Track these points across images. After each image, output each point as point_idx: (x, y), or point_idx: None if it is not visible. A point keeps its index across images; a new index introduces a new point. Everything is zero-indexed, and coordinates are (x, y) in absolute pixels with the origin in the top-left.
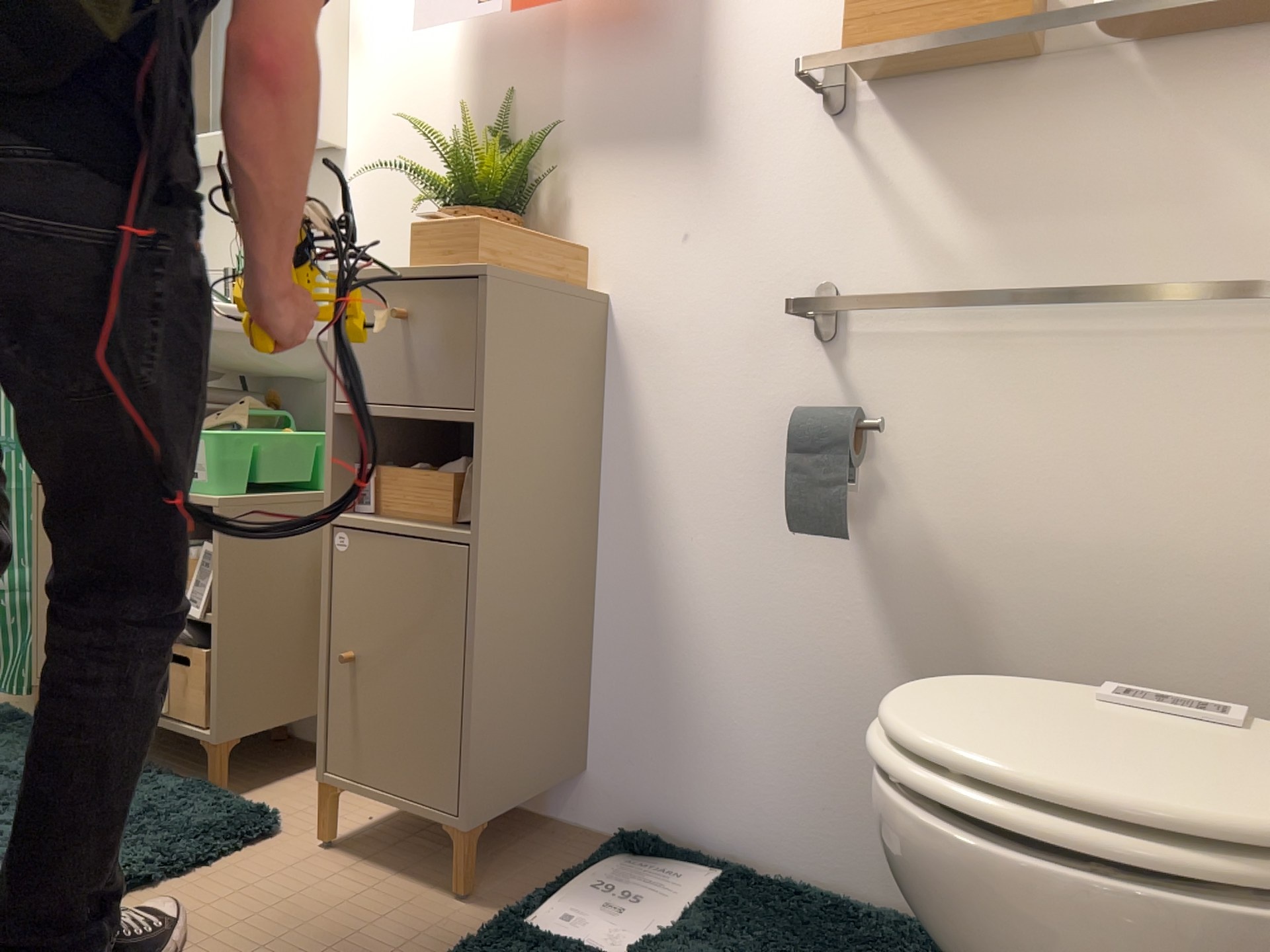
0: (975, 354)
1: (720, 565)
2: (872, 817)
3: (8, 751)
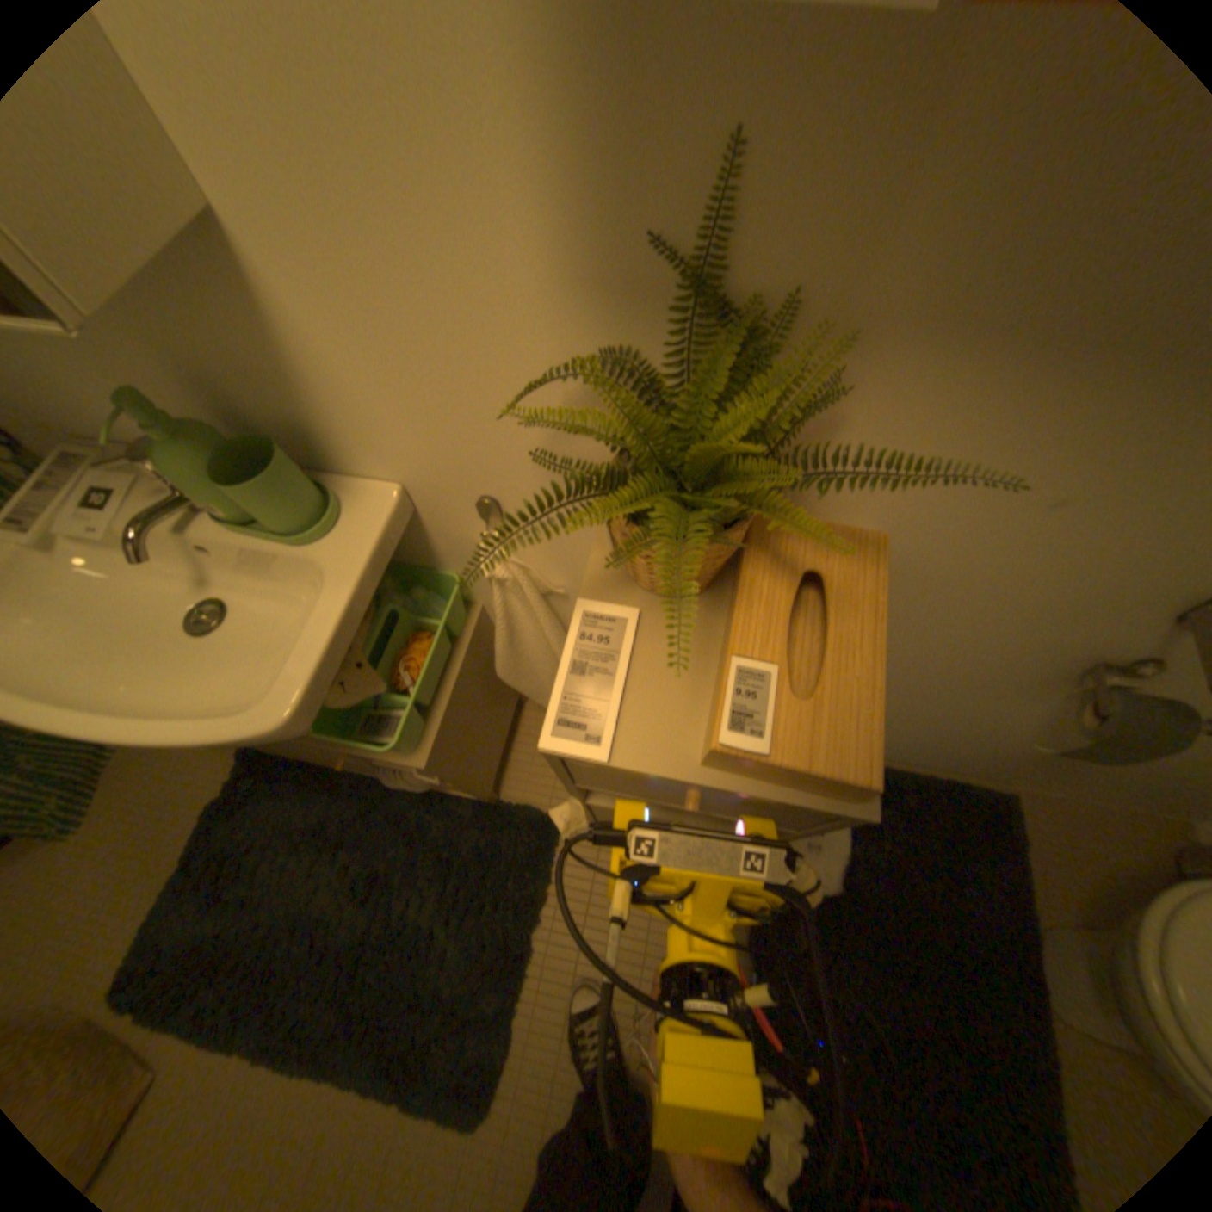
0: None
1: (909, 693)
2: (960, 762)
3: (310, 829)
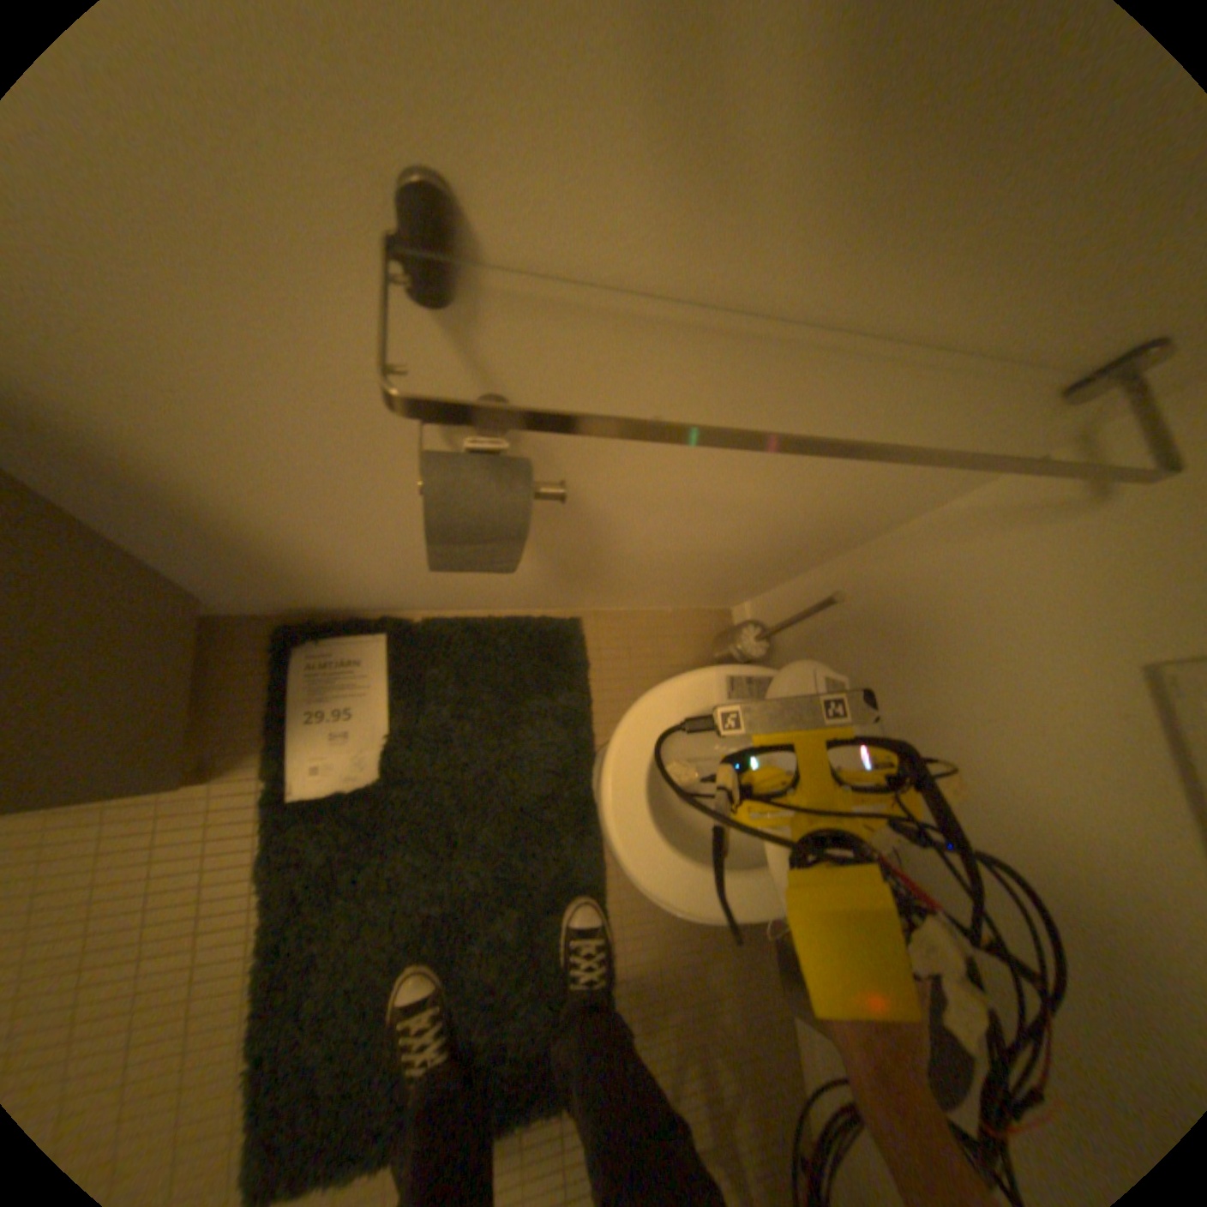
0: (713, 357)
1: (303, 512)
2: (498, 594)
3: None
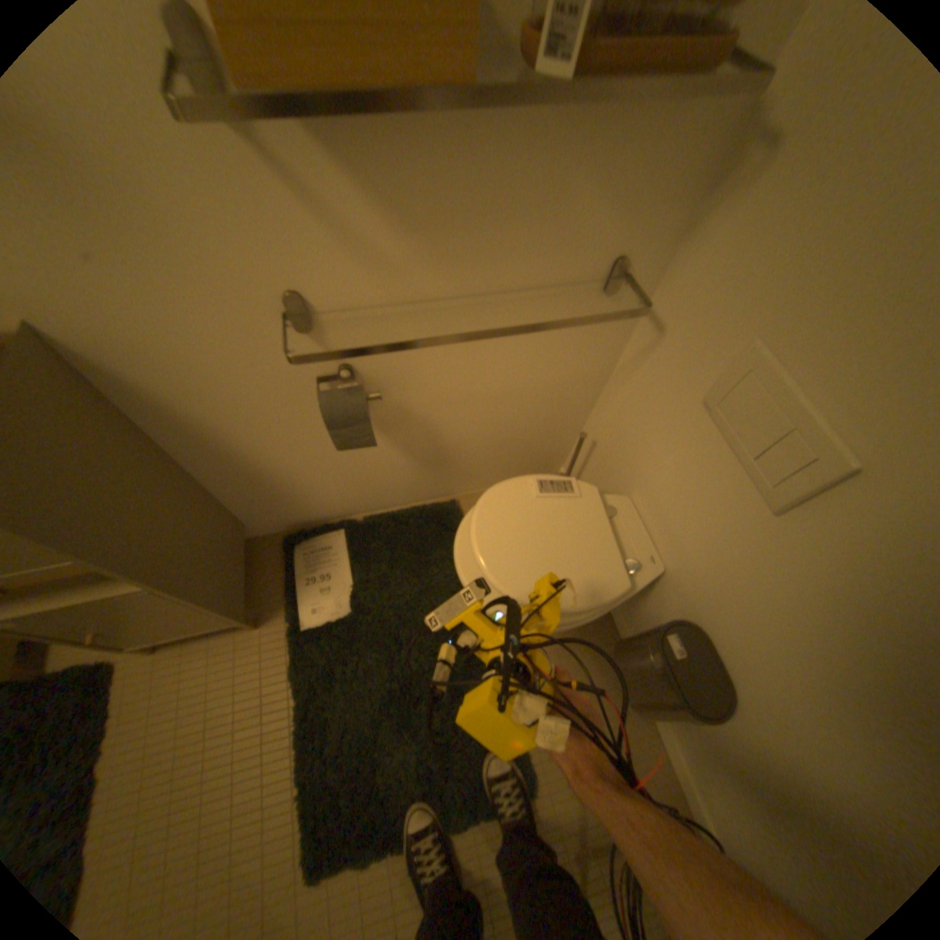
0: (423, 323)
1: (281, 449)
2: (399, 490)
3: None
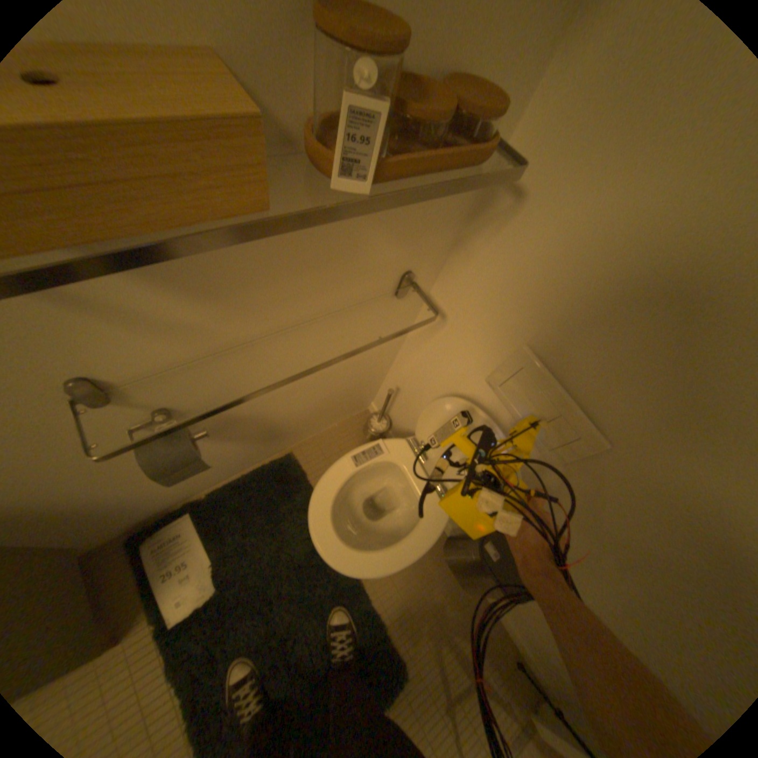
0: (237, 358)
1: (101, 487)
2: (236, 465)
3: None
